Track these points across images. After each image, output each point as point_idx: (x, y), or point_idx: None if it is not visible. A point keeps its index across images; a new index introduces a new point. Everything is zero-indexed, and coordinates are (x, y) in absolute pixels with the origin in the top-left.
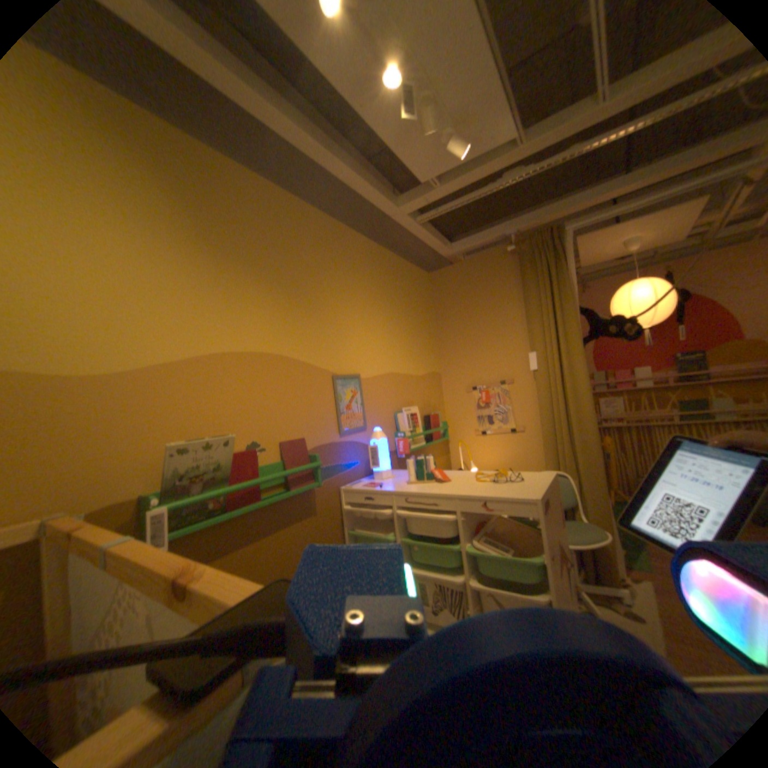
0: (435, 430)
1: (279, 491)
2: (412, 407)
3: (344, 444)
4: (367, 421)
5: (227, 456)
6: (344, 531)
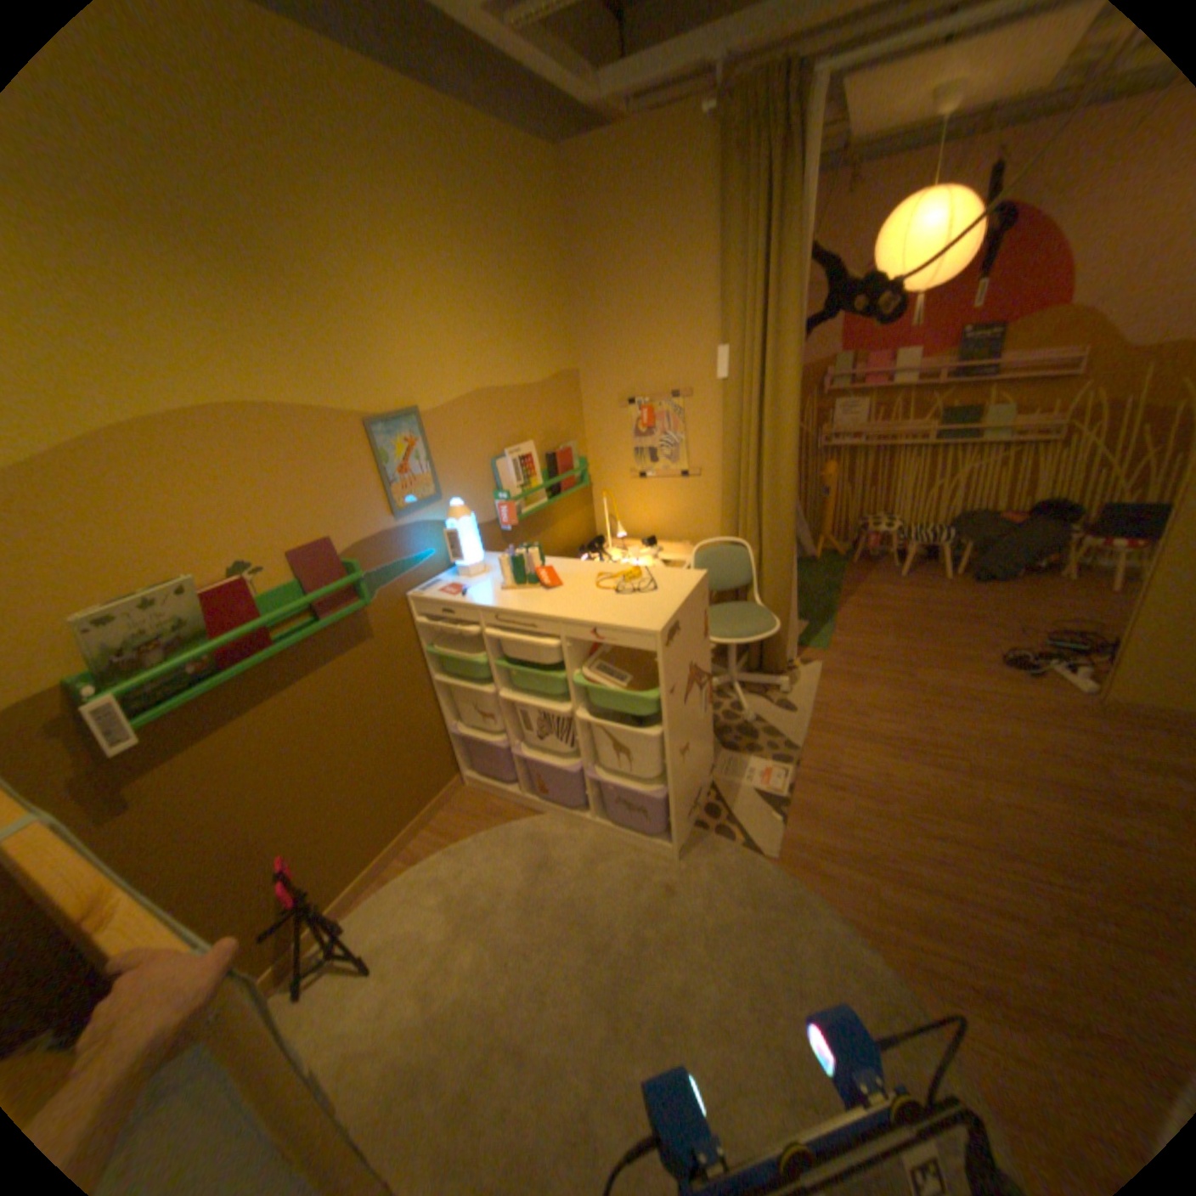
0: (563, 477)
1: (302, 621)
2: (523, 445)
3: (404, 530)
4: (440, 486)
5: (186, 607)
6: (421, 648)
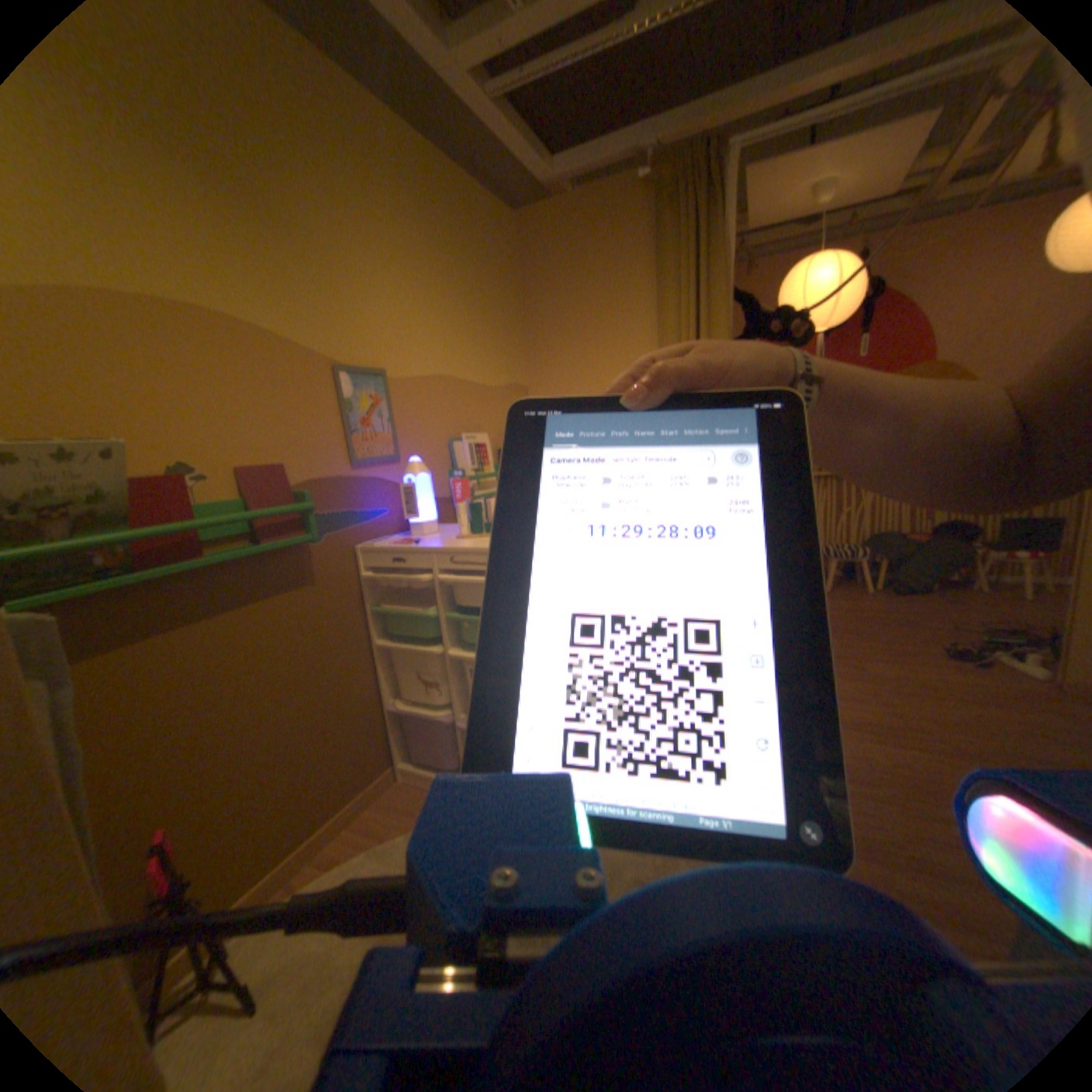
0: None
1: (241, 546)
2: (478, 435)
3: (360, 481)
4: (400, 450)
5: (112, 477)
6: (365, 609)
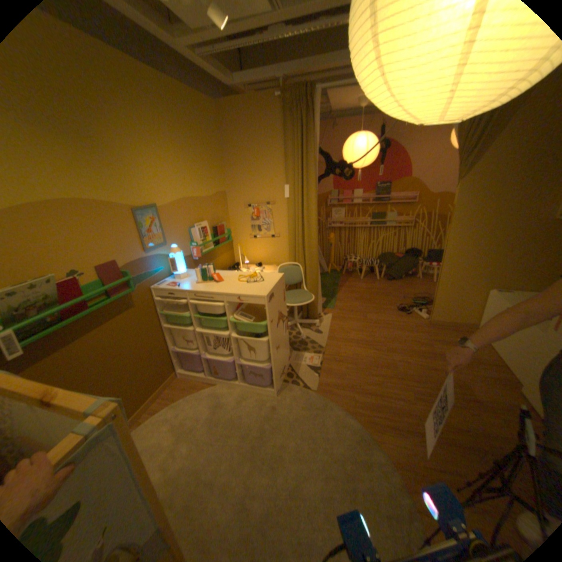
0: (220, 237)
1: (101, 298)
2: (202, 223)
3: (149, 258)
4: (166, 239)
5: (50, 289)
6: (157, 312)
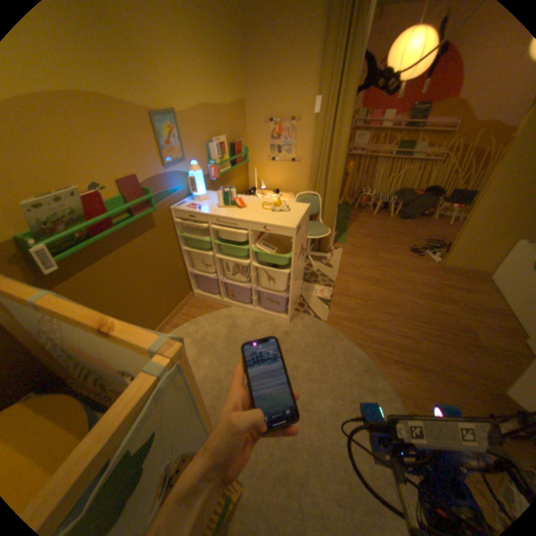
0: (238, 156)
1: (124, 216)
2: (220, 138)
3: (168, 175)
4: (184, 154)
5: (75, 203)
6: (176, 234)
